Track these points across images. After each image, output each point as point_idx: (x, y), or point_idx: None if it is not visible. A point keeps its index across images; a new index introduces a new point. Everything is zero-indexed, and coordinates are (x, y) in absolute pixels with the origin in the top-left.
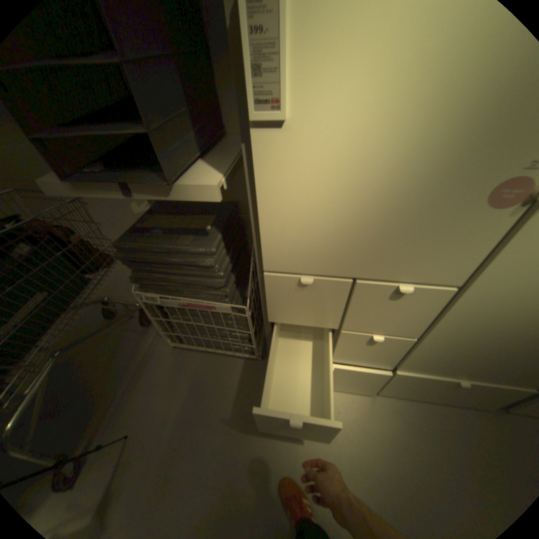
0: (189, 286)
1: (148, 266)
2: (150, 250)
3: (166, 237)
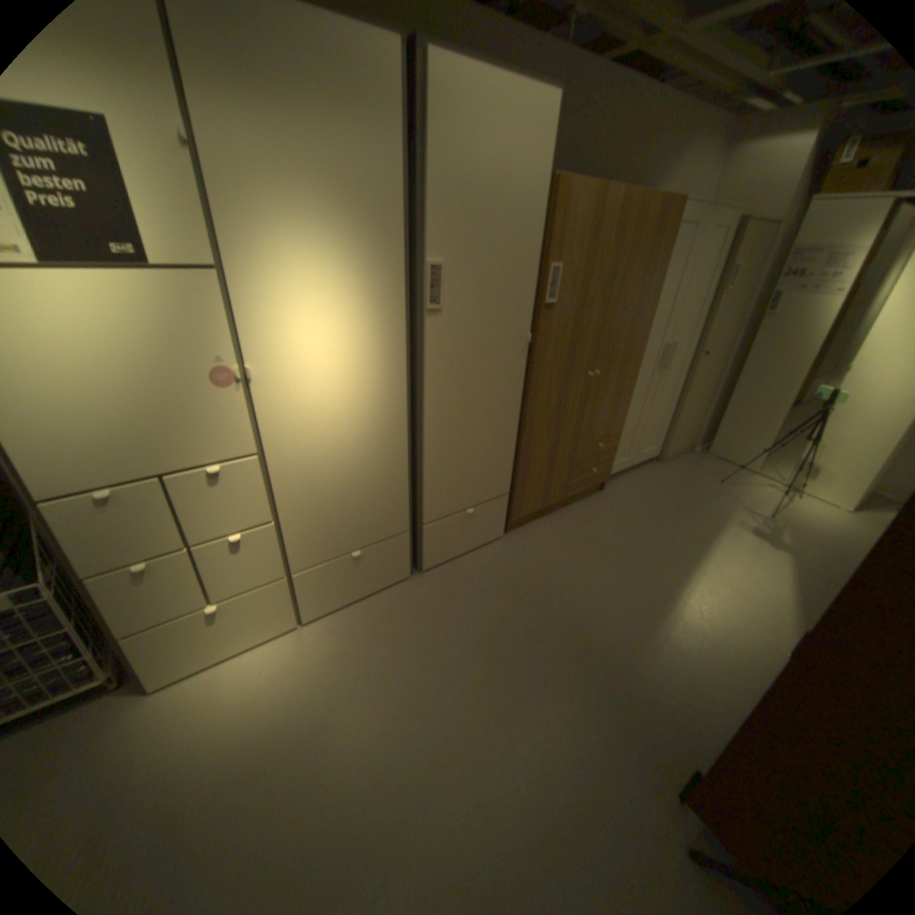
0: None
1: None
2: None
3: None
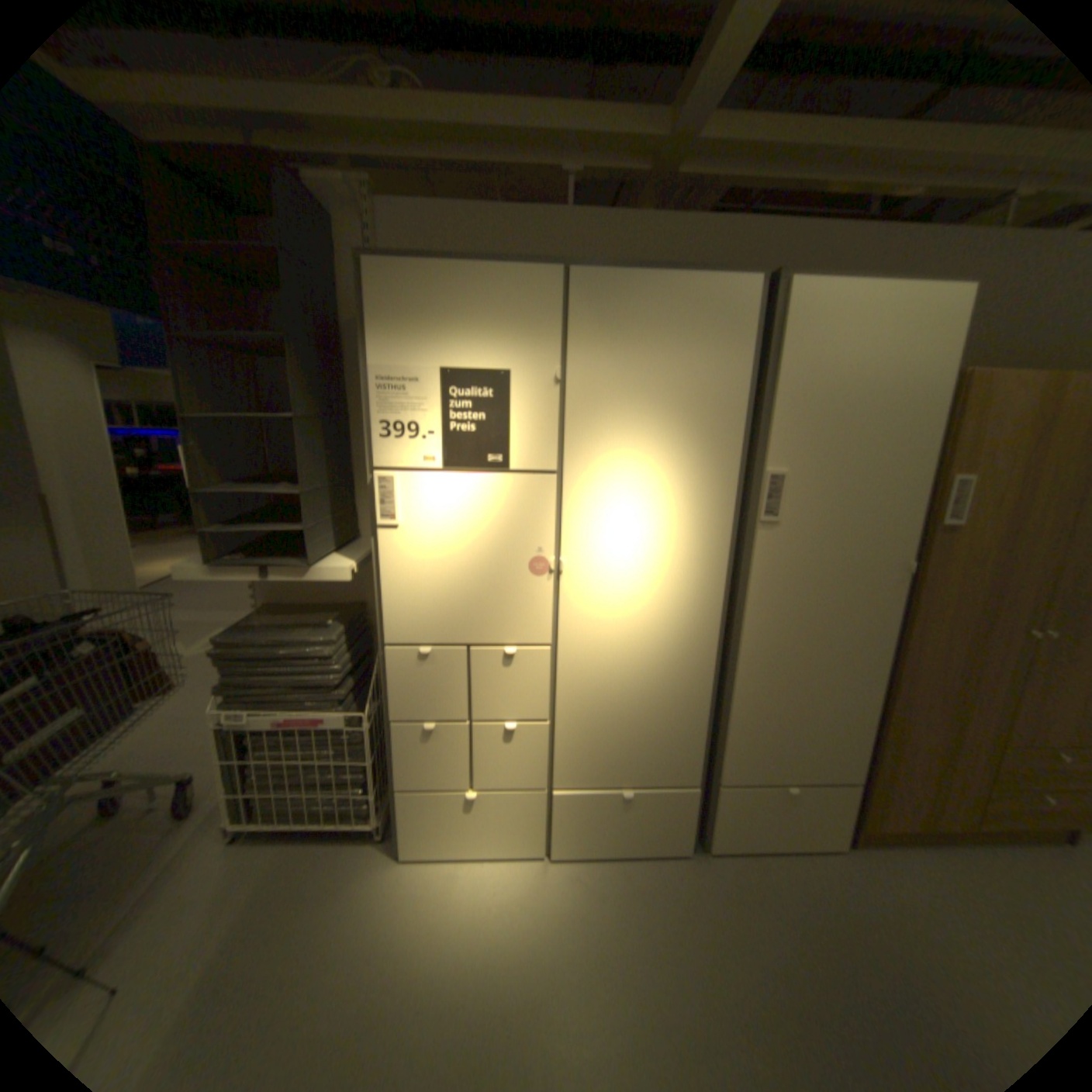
0: (295, 693)
1: (248, 666)
2: (259, 644)
3: (279, 632)
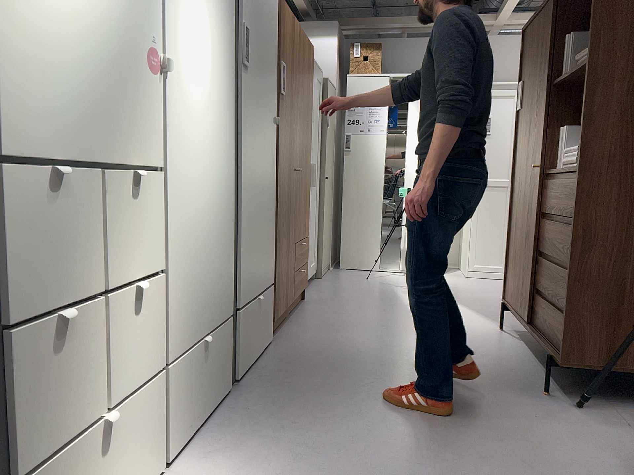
0: None
1: None
2: None
3: None
